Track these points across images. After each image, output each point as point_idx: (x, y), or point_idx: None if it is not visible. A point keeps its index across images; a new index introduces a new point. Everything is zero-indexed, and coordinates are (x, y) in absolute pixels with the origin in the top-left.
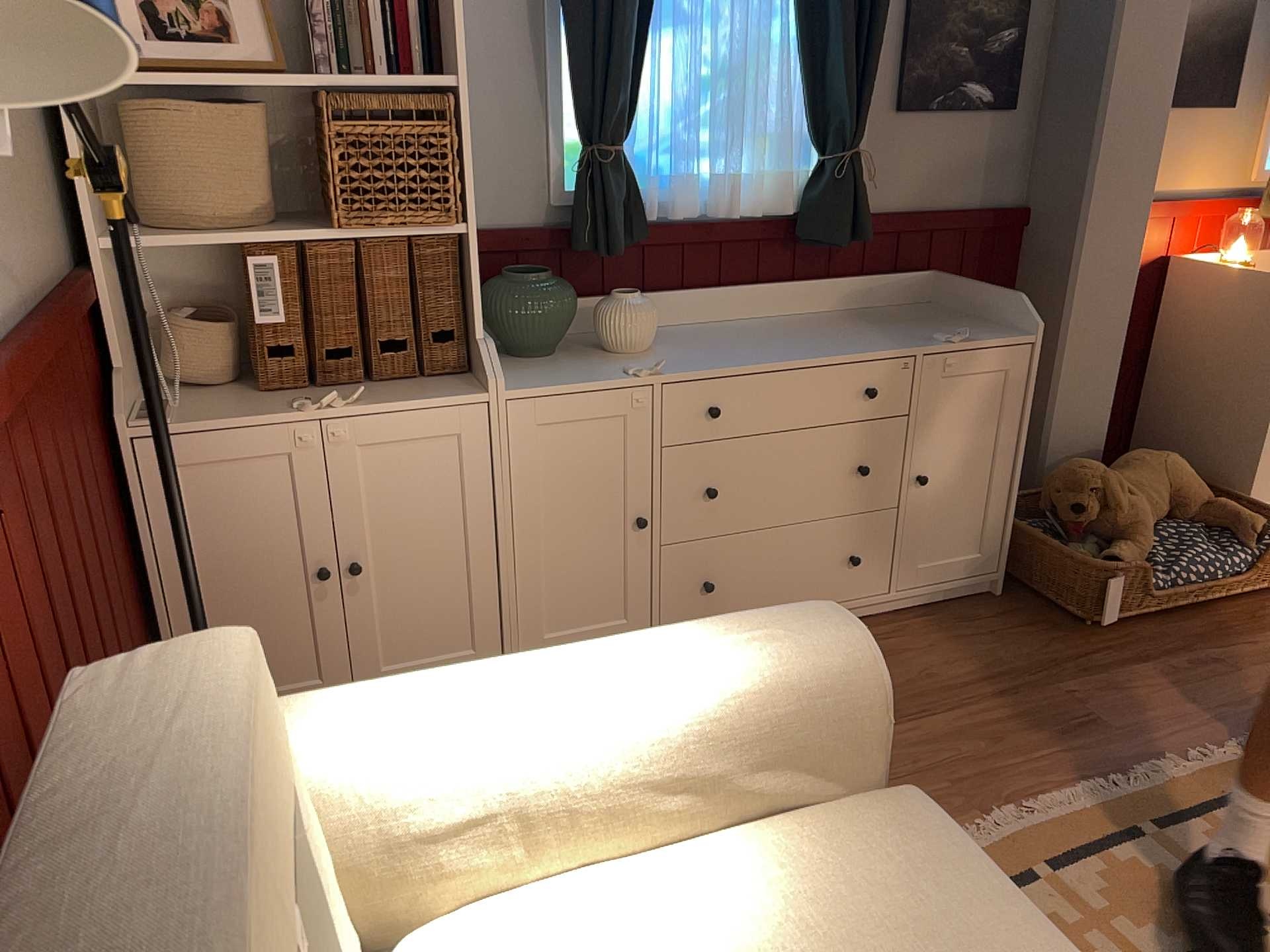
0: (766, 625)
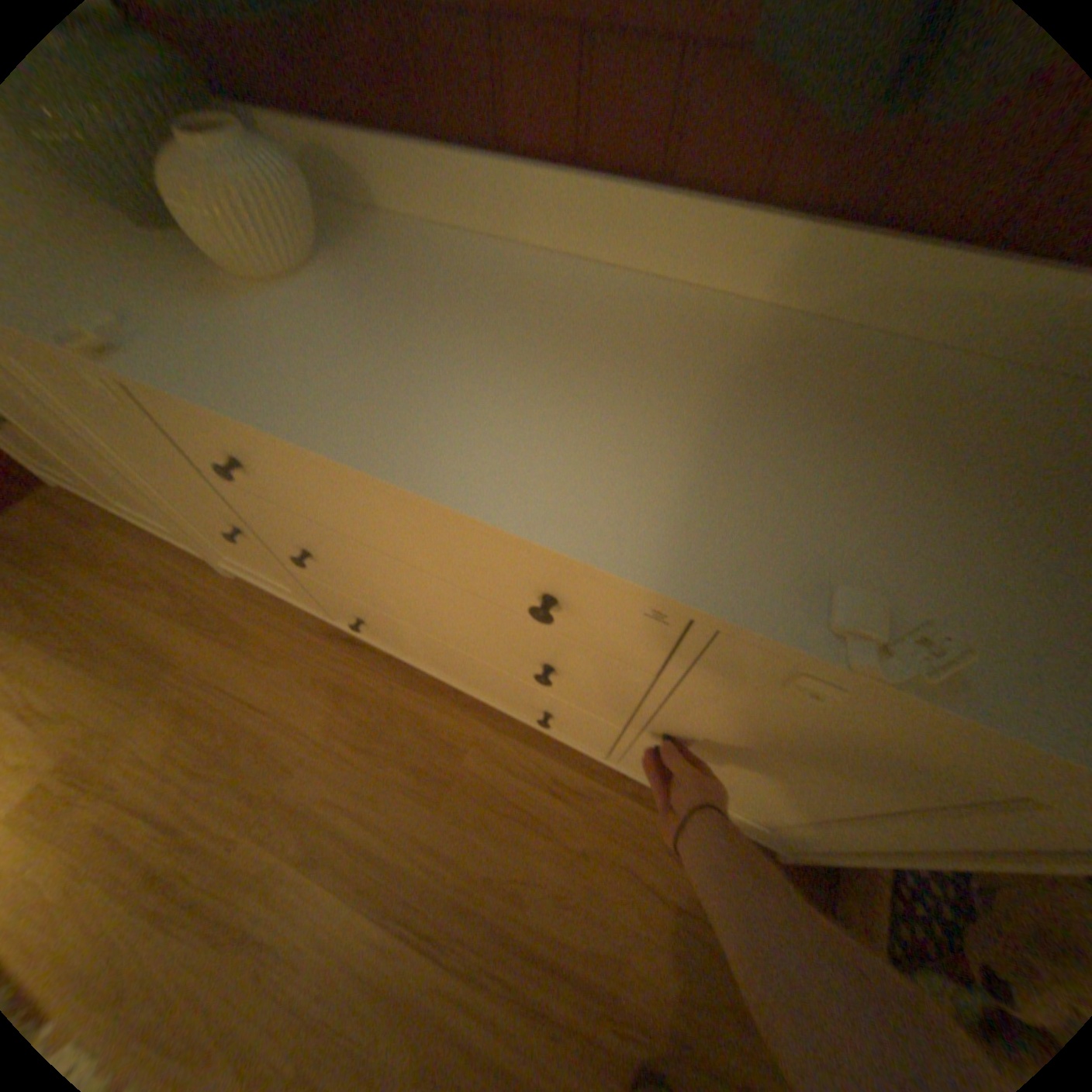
0: None
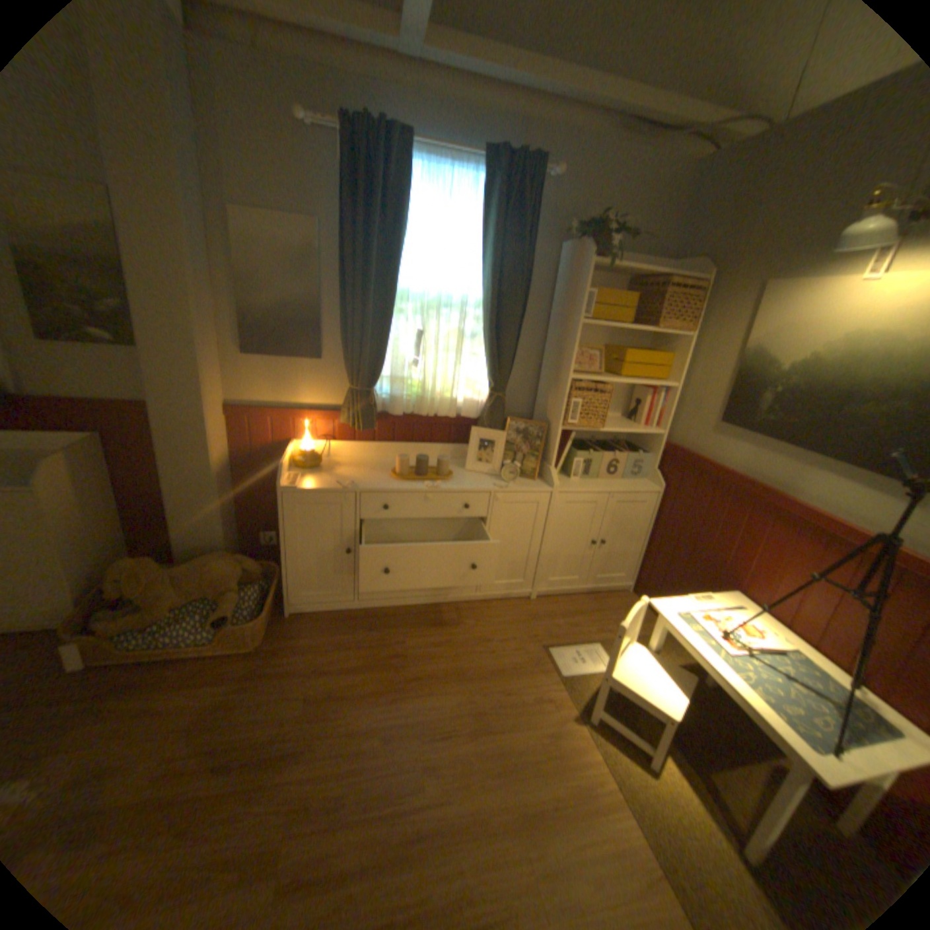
0: None
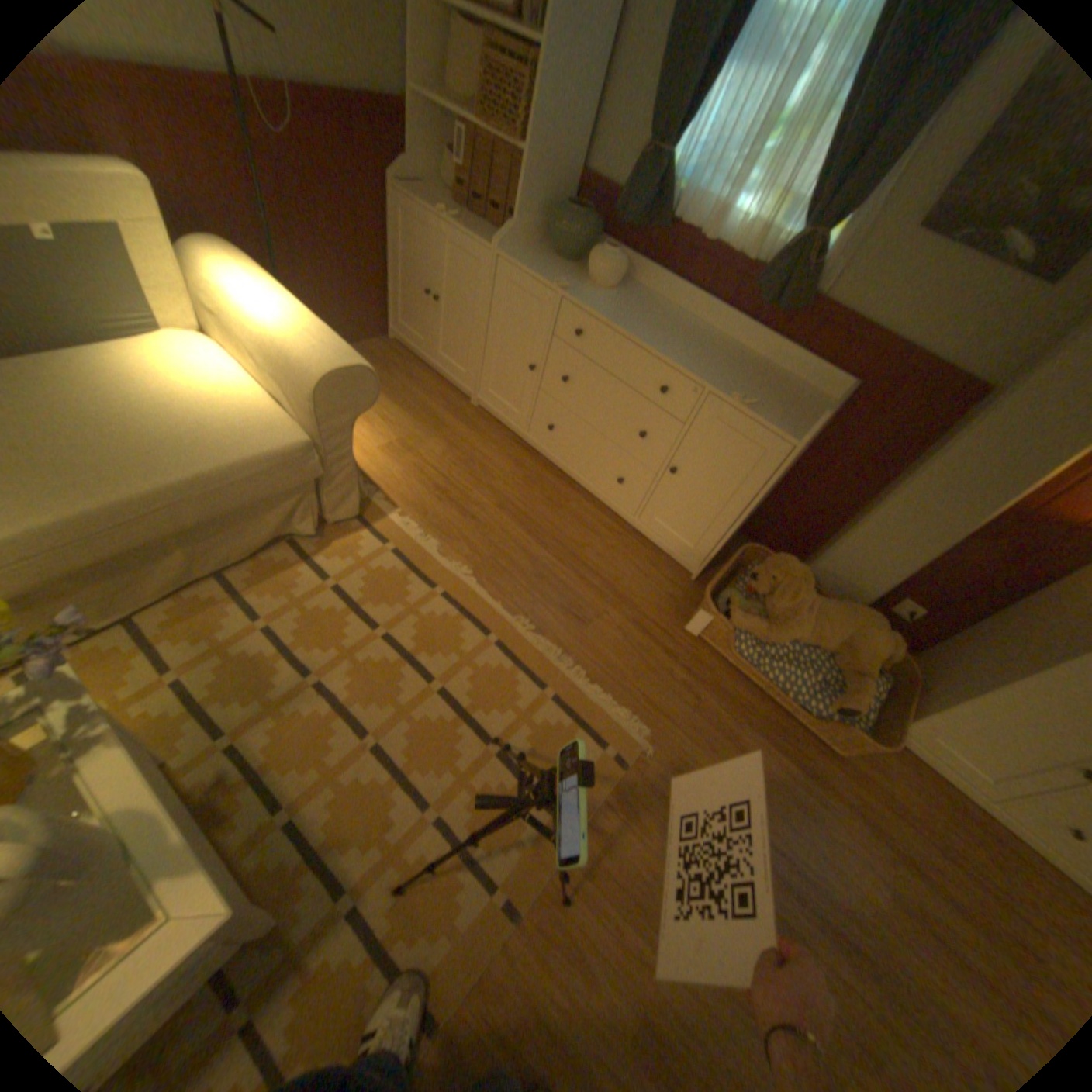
0: (327, 346)
